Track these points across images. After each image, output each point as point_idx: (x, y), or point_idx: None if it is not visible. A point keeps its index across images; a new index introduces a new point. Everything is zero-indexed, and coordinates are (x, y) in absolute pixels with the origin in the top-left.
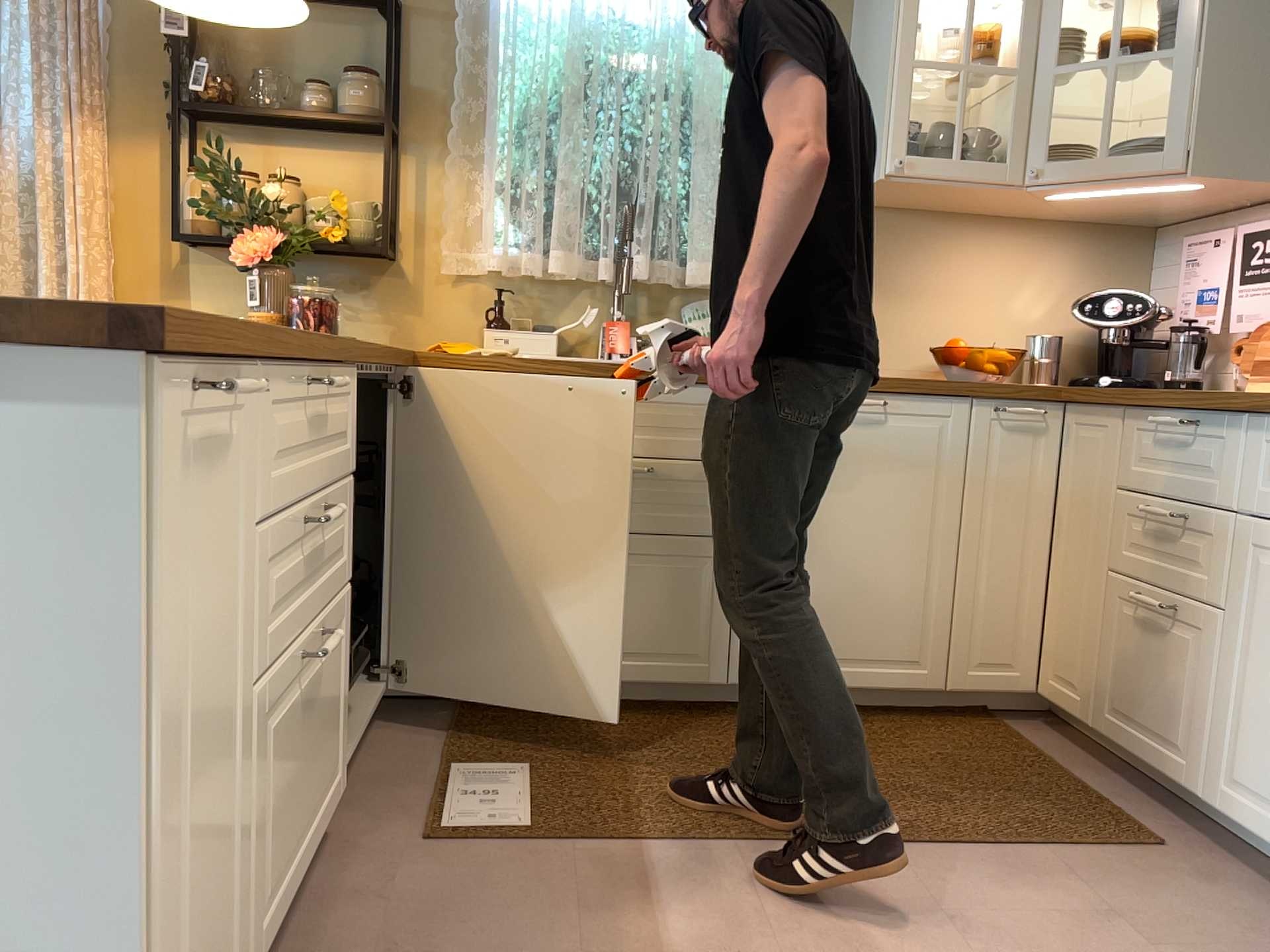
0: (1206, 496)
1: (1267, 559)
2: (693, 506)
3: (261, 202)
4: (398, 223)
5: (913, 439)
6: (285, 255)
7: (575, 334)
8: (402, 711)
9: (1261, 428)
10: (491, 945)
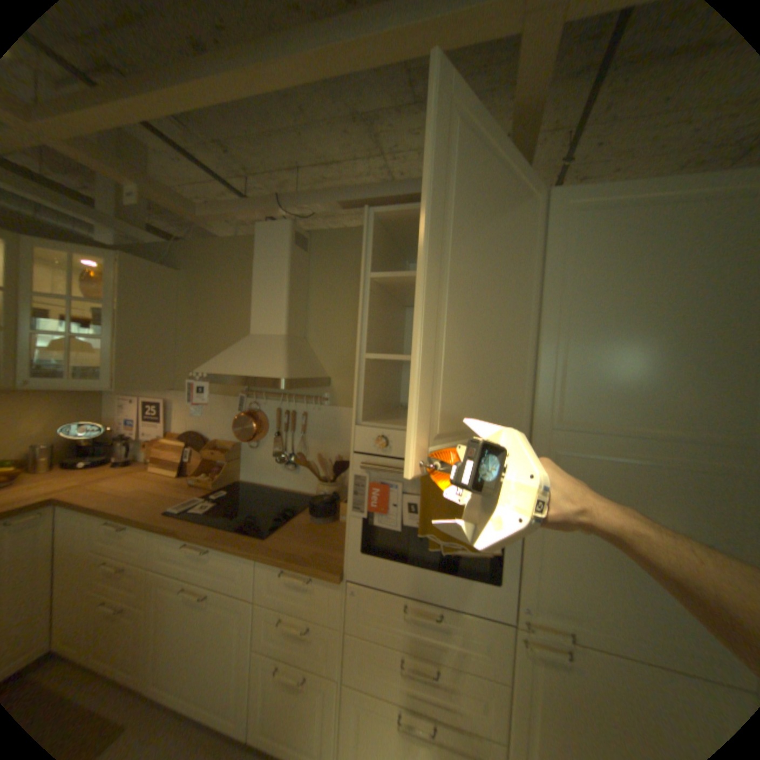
0: (131, 561)
1: (159, 590)
2: None
3: None
4: None
5: None
6: None
7: None
8: None
9: (152, 536)
10: None
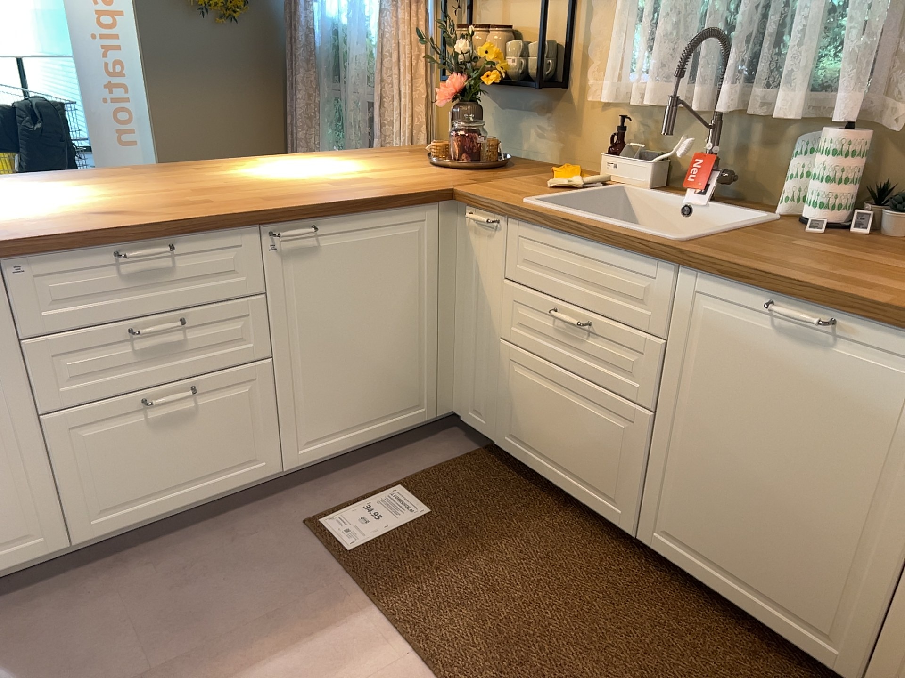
0: None
1: None
2: (619, 368)
3: (453, 56)
4: (568, 57)
5: (865, 380)
6: (467, 95)
7: (686, 163)
8: (455, 434)
9: None
10: (218, 598)
